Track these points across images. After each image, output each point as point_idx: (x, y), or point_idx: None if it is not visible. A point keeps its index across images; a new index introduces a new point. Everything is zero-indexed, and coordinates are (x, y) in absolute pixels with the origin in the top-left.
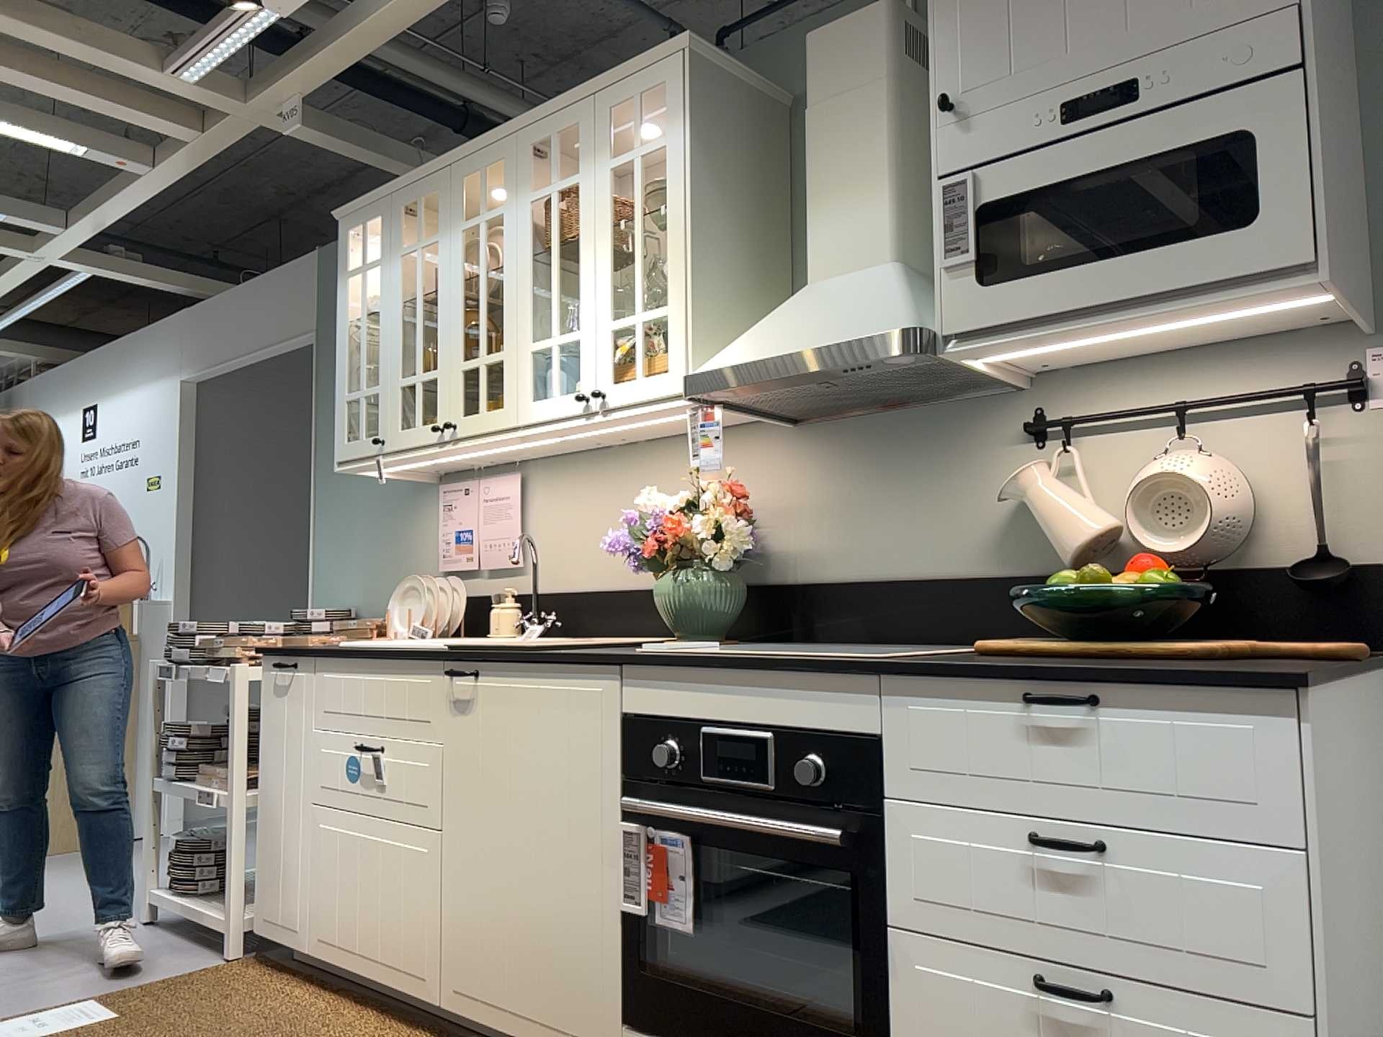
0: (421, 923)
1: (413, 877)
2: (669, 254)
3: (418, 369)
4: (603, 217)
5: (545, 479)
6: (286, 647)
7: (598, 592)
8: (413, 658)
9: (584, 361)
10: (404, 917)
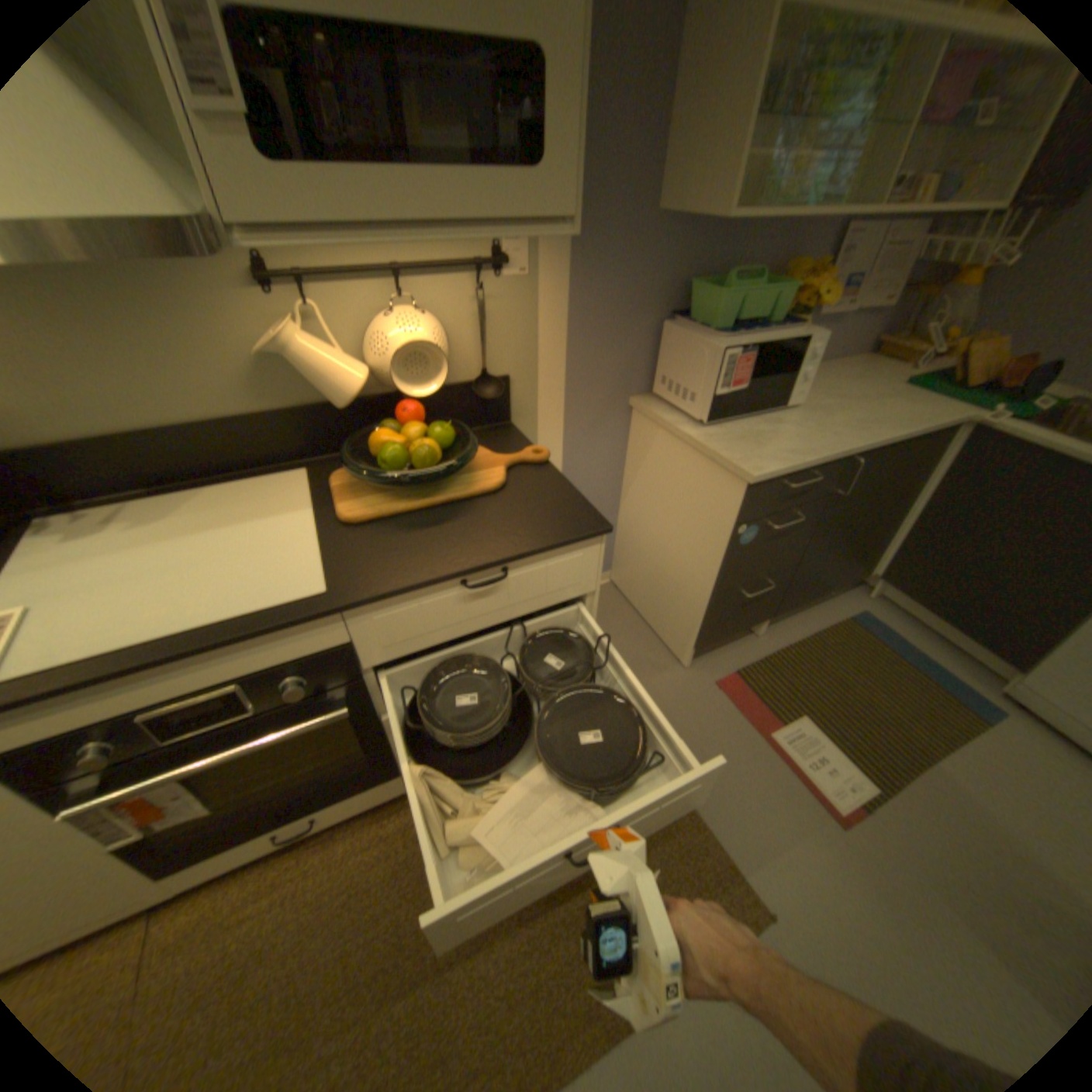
0: None
1: None
2: None
3: None
4: None
5: None
6: None
7: None
8: None
9: None
10: None
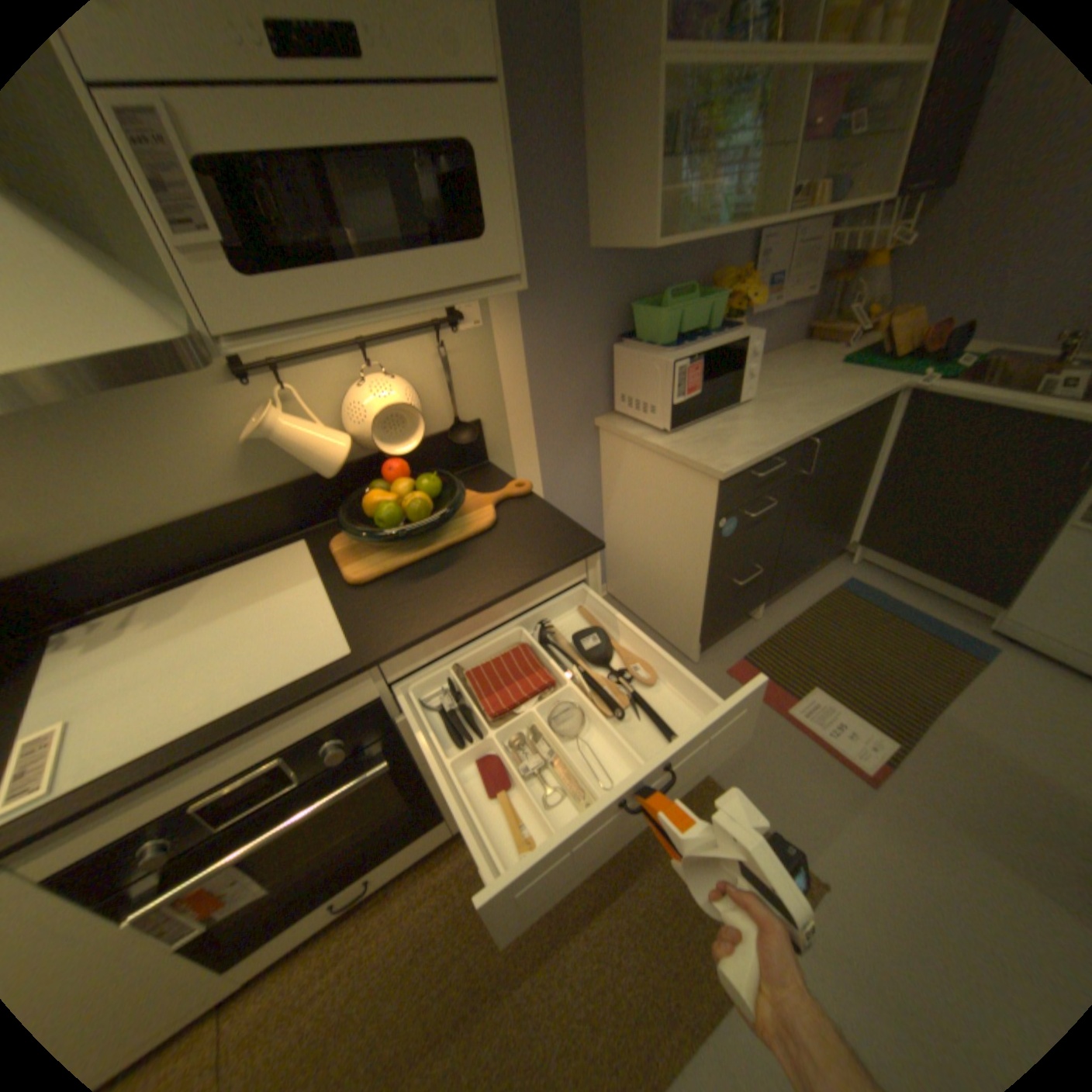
0: None
1: None
2: None
3: None
4: None
5: None
6: None
7: None
8: None
9: None
10: None
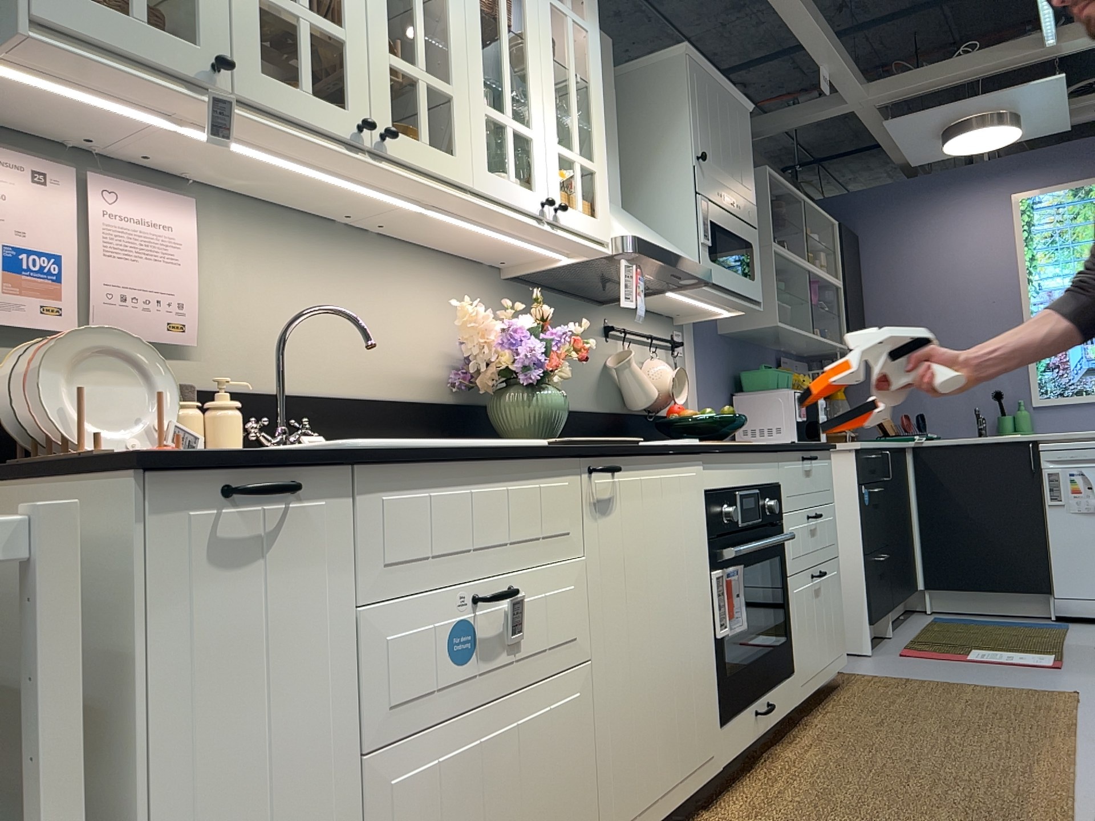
0: (577, 790)
1: (565, 741)
2: (596, 125)
3: (304, 1)
4: (548, 41)
5: (229, 226)
6: (193, 452)
7: (329, 397)
8: (554, 456)
9: (540, 166)
10: (556, 803)
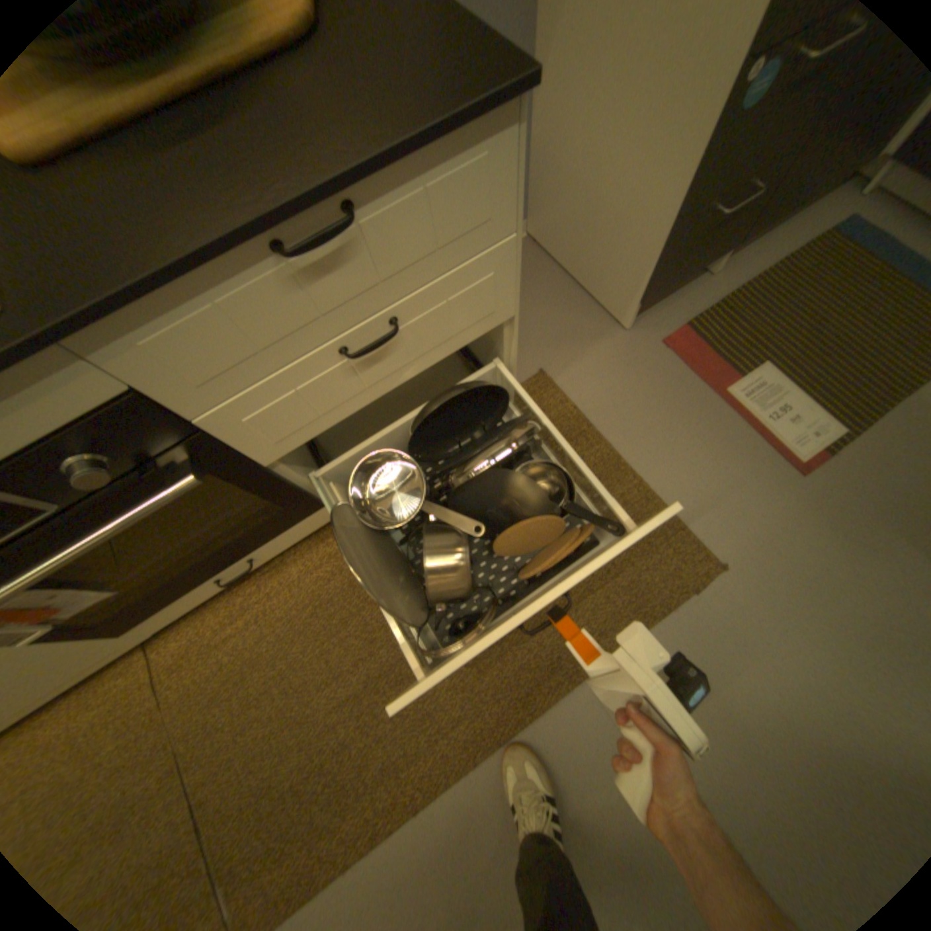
0: None
1: None
2: None
3: None
4: None
5: None
6: None
7: None
8: None
9: None
10: None
